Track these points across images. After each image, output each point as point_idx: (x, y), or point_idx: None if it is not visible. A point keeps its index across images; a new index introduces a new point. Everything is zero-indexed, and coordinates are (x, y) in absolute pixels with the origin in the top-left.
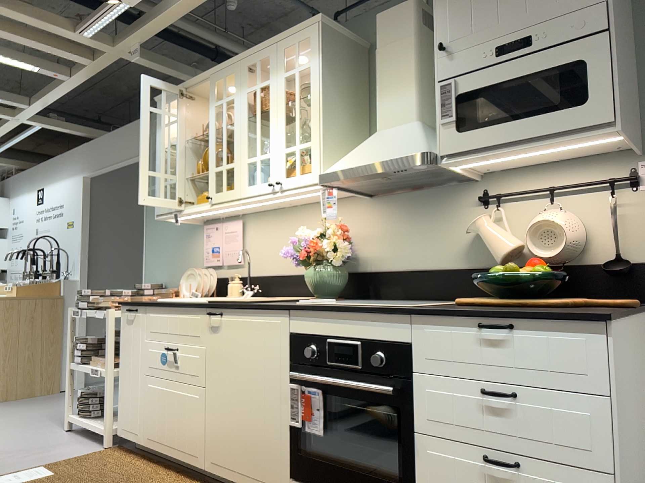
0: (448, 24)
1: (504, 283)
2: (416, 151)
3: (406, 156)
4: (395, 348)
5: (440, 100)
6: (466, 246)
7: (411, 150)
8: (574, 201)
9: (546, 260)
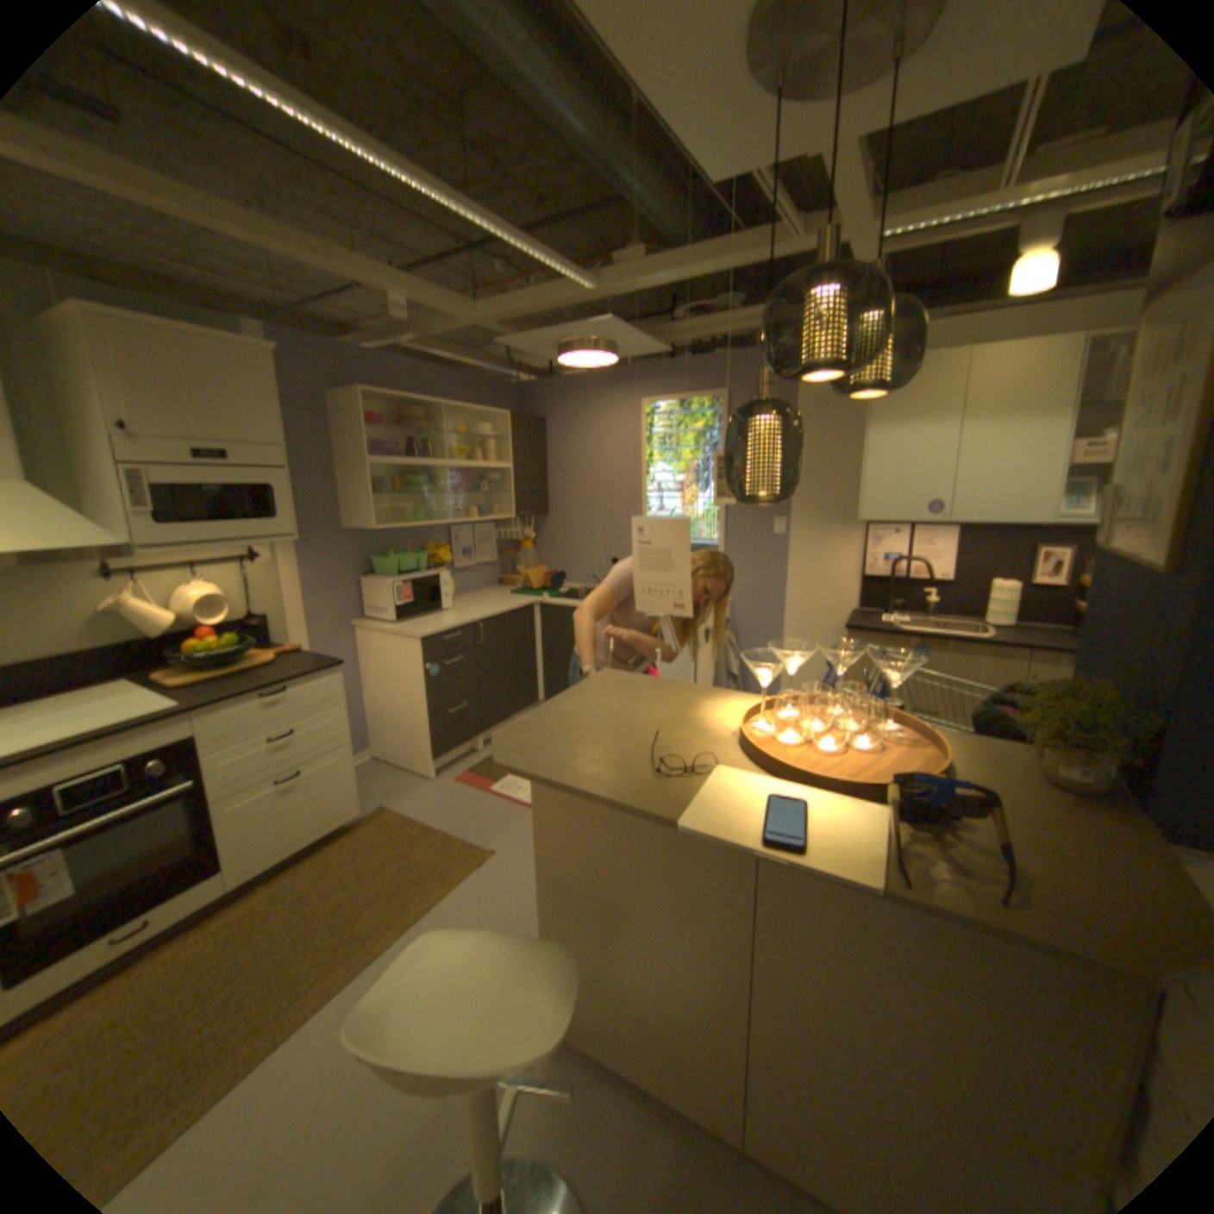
0: (126, 400)
1: (211, 657)
2: (107, 541)
3: (98, 547)
4: (174, 749)
5: (129, 485)
6: (88, 624)
7: (92, 537)
8: (209, 572)
9: (199, 625)
